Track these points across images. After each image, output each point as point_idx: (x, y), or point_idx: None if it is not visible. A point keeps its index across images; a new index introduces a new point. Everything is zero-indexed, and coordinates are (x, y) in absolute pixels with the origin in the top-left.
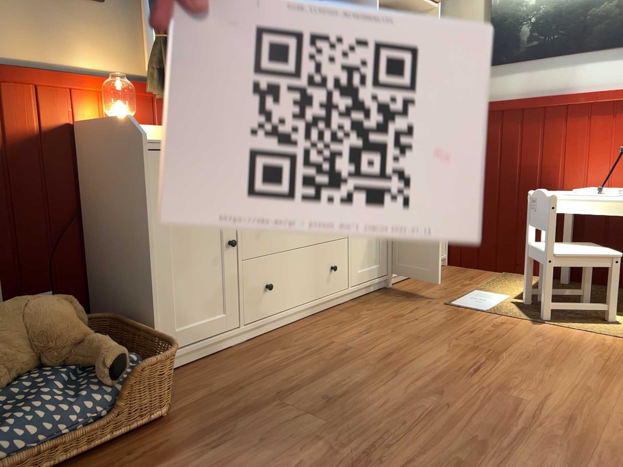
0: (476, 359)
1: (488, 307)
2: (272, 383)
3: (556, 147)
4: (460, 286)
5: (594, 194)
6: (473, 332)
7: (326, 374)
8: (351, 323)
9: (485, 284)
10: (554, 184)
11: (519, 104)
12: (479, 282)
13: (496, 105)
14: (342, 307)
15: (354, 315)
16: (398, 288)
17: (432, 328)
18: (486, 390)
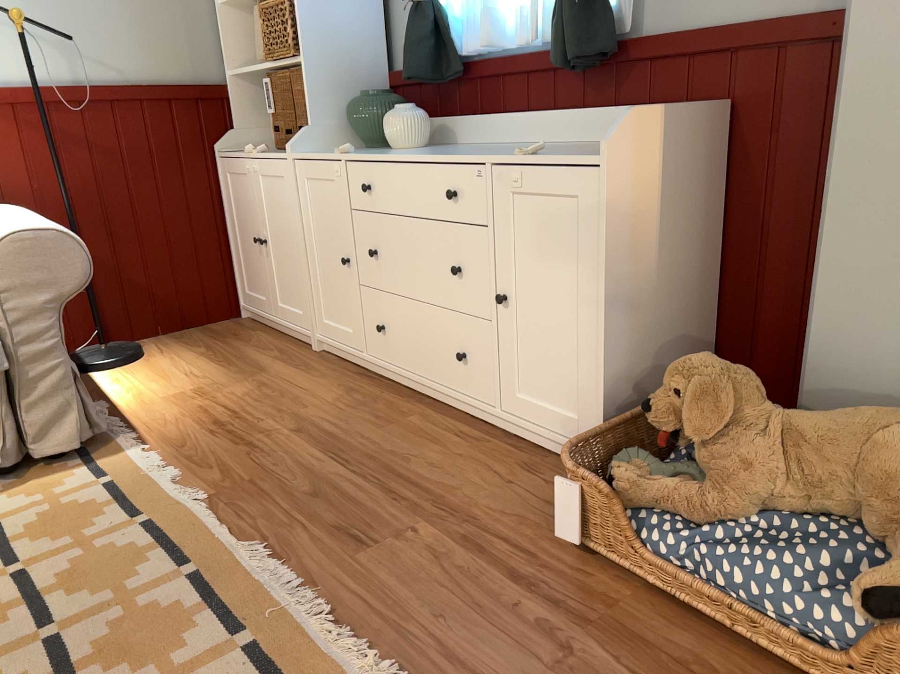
0: None
1: None
2: None
3: None
4: None
5: None
6: None
7: None
8: None
9: None
10: None
11: None
12: None
13: None
14: None
15: None
16: None
17: None
18: None
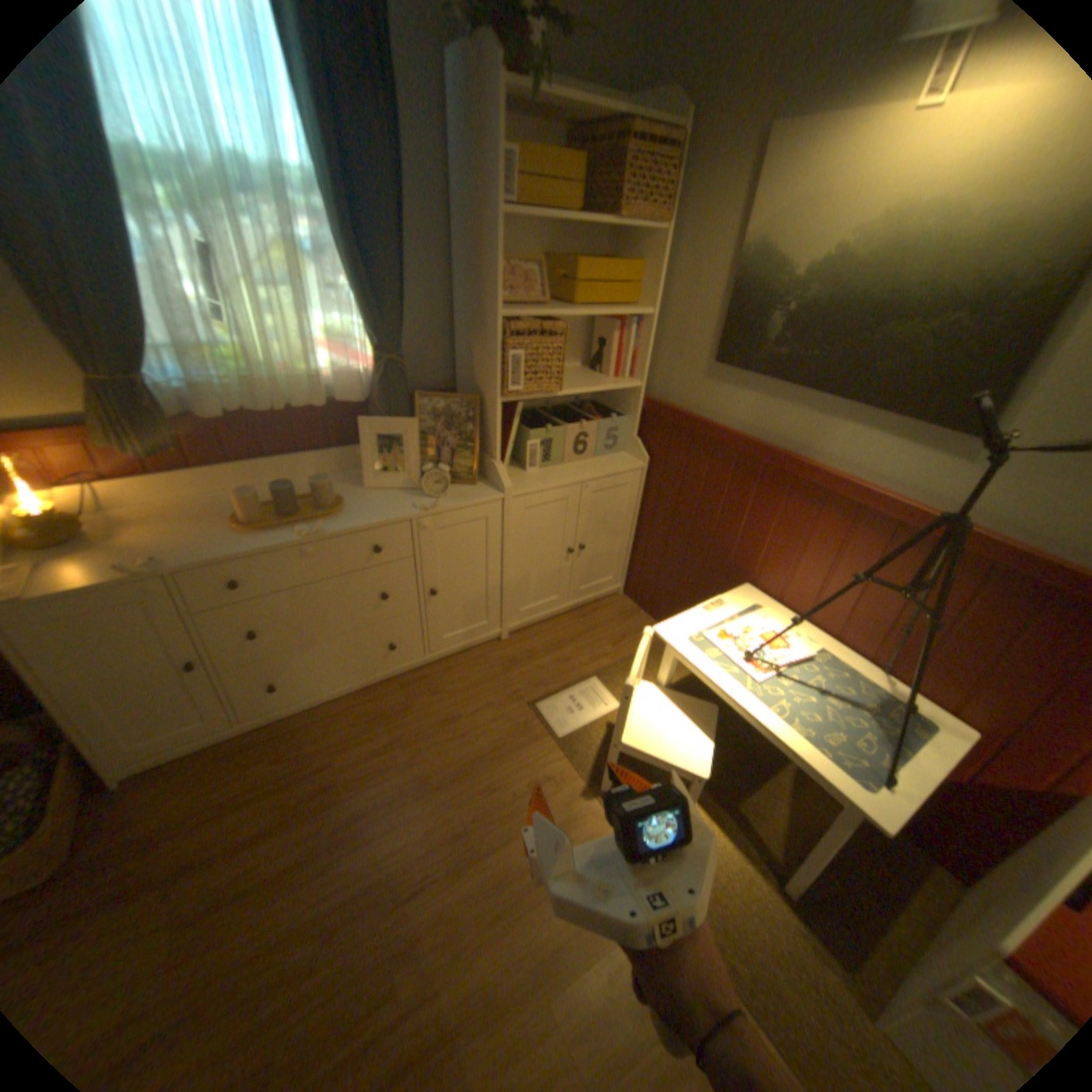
0: (437, 867)
1: (568, 732)
2: (199, 840)
3: (765, 528)
4: (587, 659)
5: (736, 663)
6: (494, 793)
7: (262, 841)
8: (387, 722)
9: (620, 665)
10: (748, 573)
11: (736, 443)
12: (620, 653)
13: (708, 431)
14: (410, 679)
15: (408, 701)
16: (510, 646)
17: (460, 765)
18: (380, 952)
